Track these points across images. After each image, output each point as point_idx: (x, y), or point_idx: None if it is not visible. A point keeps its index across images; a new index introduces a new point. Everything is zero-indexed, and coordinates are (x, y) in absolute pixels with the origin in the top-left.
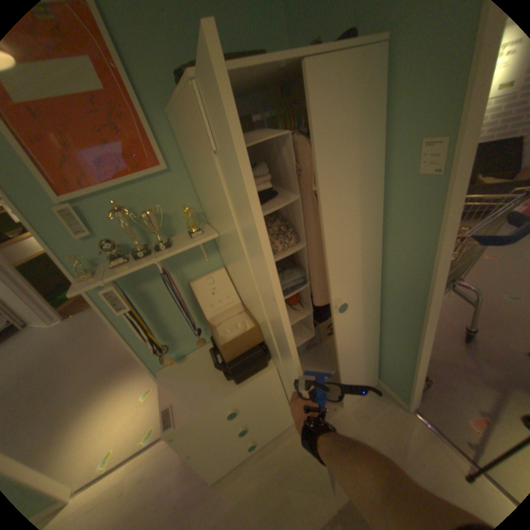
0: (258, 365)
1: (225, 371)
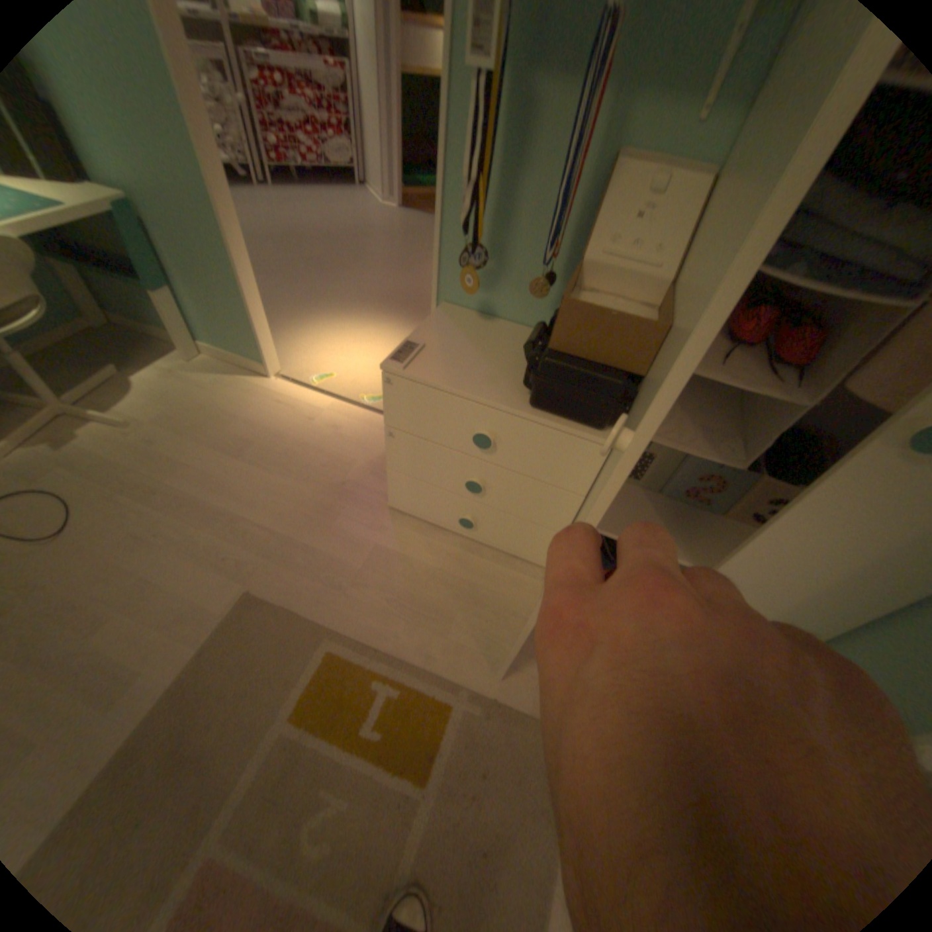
0: (591, 411)
1: (536, 358)
